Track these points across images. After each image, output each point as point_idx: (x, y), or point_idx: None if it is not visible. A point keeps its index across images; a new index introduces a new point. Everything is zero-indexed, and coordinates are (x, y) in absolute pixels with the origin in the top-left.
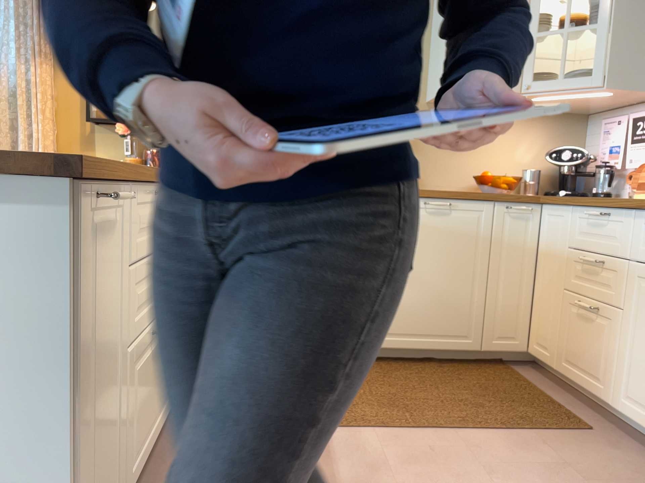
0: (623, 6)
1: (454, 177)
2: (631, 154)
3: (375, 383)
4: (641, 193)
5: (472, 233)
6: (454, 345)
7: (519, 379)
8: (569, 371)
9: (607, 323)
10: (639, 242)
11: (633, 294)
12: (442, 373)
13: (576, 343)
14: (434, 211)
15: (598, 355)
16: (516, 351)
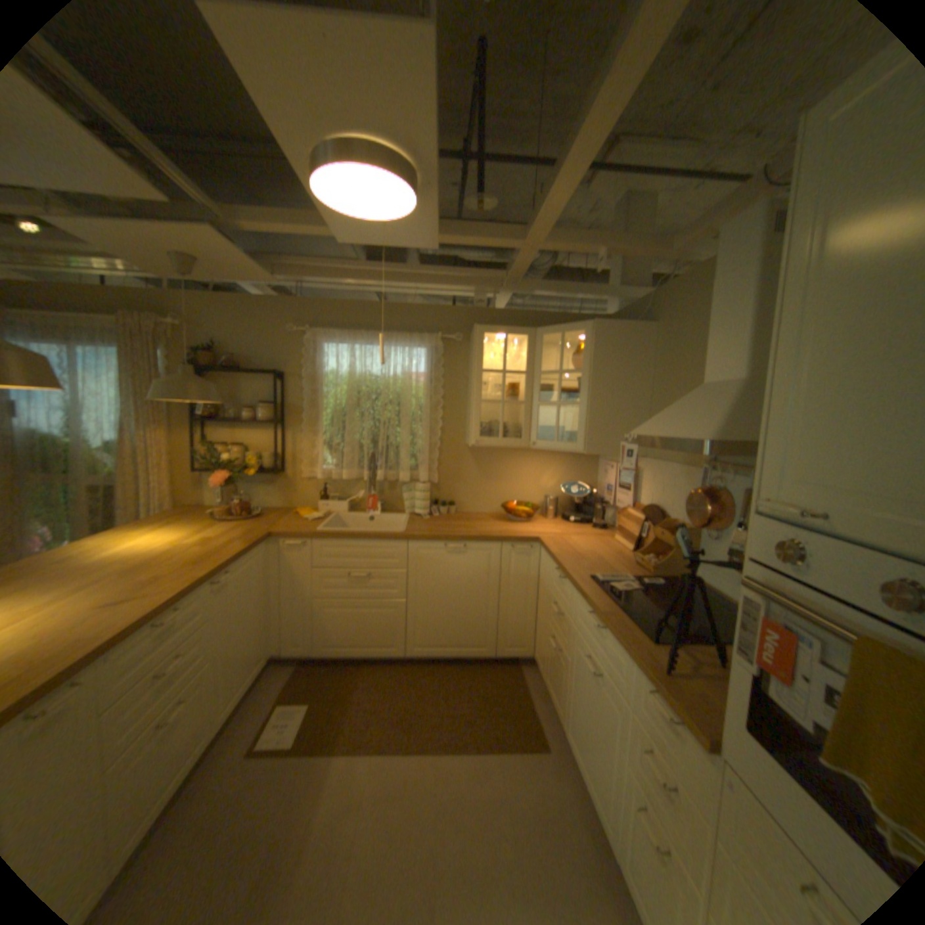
0: (597, 390)
1: (490, 501)
2: (618, 496)
3: (399, 695)
4: (618, 535)
5: (484, 566)
6: (473, 653)
7: (520, 686)
8: (549, 688)
9: (564, 664)
10: (577, 611)
11: (574, 650)
12: (460, 679)
13: (552, 669)
14: (453, 551)
15: (560, 687)
16: (524, 657)
